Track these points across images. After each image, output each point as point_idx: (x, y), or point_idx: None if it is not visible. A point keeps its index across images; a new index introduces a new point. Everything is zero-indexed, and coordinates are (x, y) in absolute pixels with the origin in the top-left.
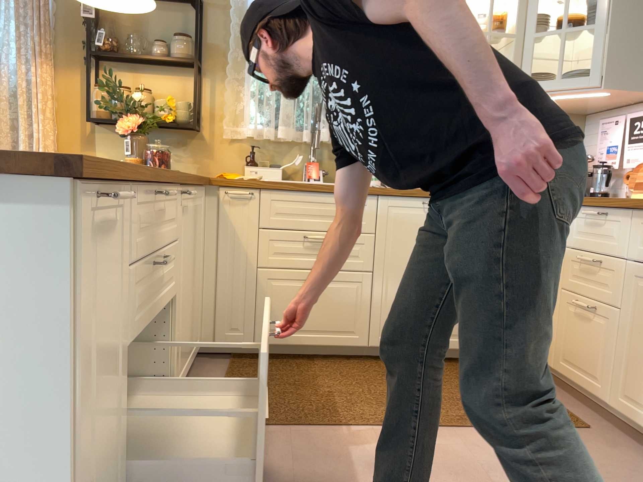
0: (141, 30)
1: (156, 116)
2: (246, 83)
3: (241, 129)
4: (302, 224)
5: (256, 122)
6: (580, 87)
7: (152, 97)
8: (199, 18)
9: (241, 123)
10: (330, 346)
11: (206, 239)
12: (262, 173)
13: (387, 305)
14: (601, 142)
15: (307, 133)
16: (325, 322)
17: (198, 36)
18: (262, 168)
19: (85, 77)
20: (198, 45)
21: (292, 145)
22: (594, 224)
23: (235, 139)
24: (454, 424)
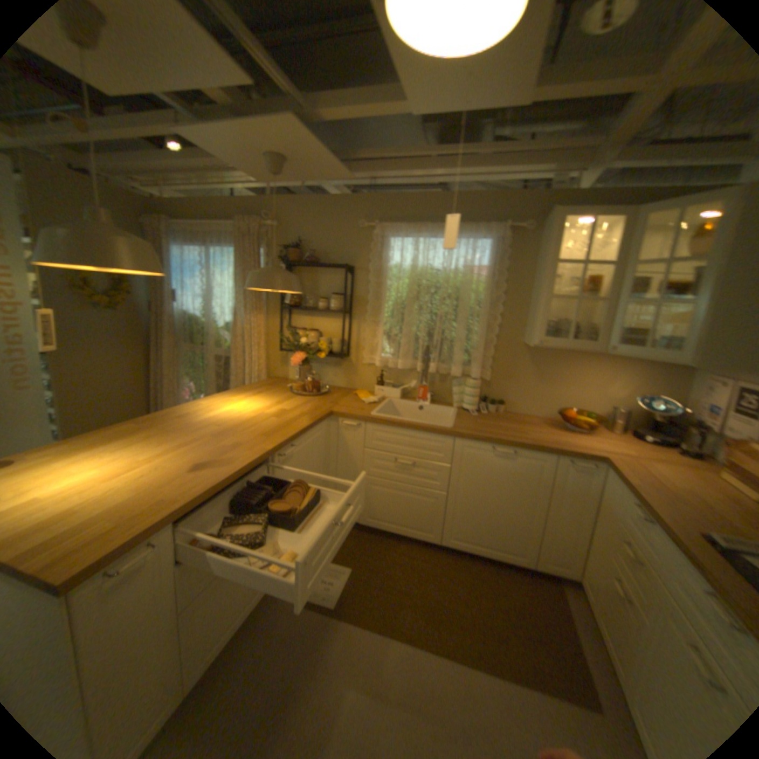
0: (313, 287)
1: (314, 352)
2: (379, 325)
3: (374, 357)
4: (394, 449)
5: (383, 355)
6: (670, 360)
7: (319, 333)
8: (345, 282)
9: (374, 352)
10: (411, 537)
11: (331, 449)
12: (385, 392)
13: (456, 519)
14: (706, 397)
15: (418, 366)
16: (408, 520)
17: (344, 295)
18: (385, 388)
19: (281, 319)
20: (344, 301)
21: (411, 369)
22: (643, 521)
23: (370, 364)
24: (471, 660)
